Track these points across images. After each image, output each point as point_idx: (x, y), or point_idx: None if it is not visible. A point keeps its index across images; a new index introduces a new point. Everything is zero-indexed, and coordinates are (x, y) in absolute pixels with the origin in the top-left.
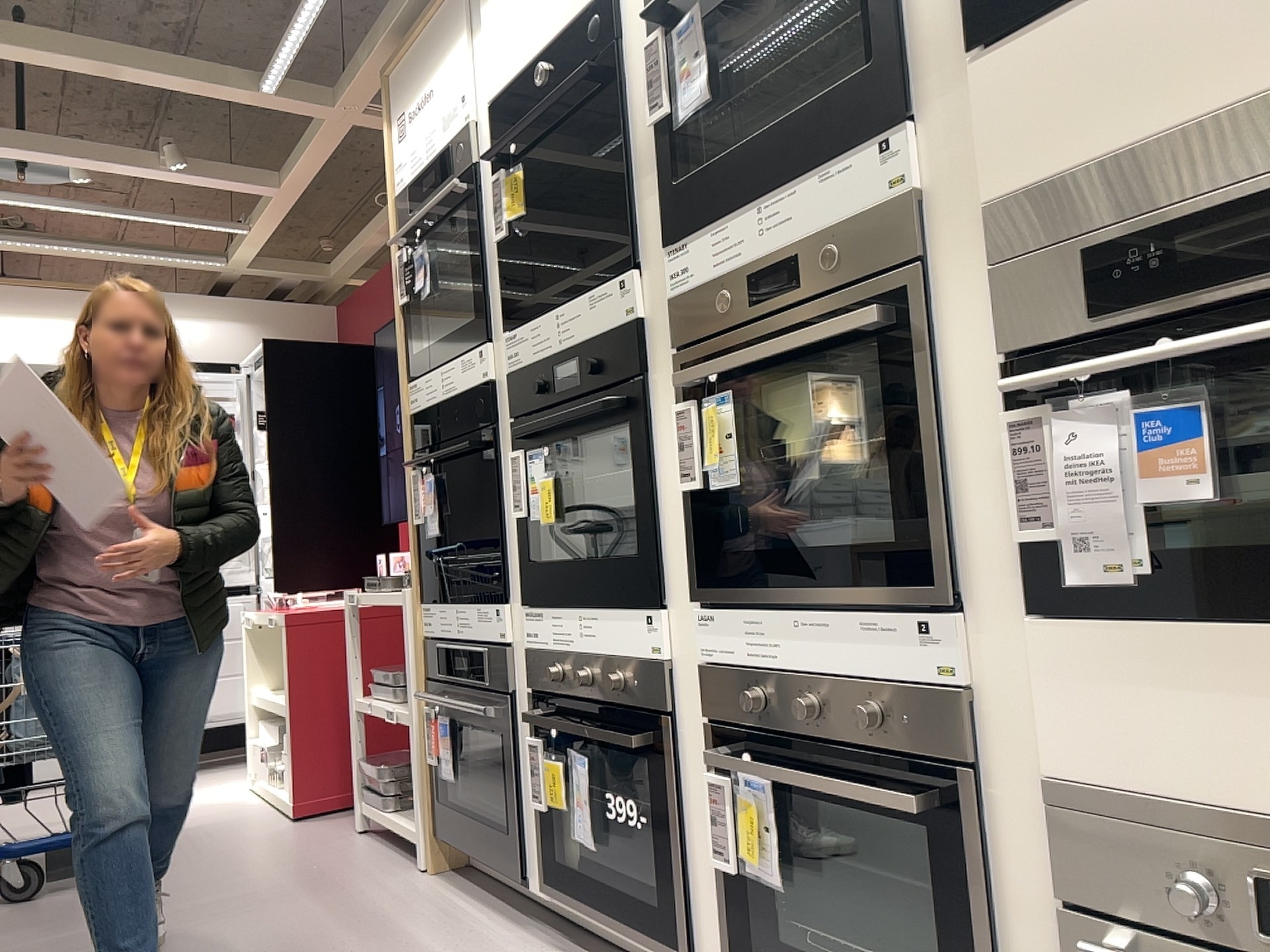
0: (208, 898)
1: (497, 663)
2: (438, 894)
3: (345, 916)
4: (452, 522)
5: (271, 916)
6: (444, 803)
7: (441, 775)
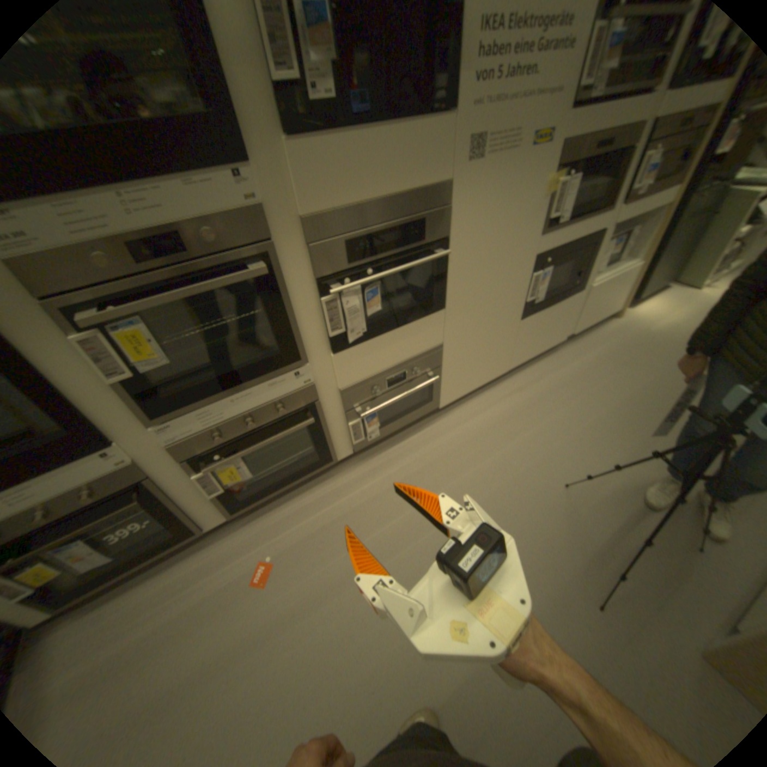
0: None
1: None
2: None
3: None
4: None
5: None
6: None
7: None
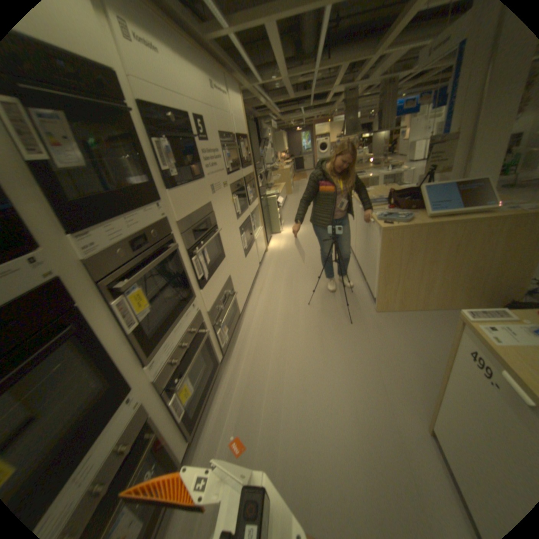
0: None
1: None
2: None
3: None
4: None
5: None
6: None
7: None
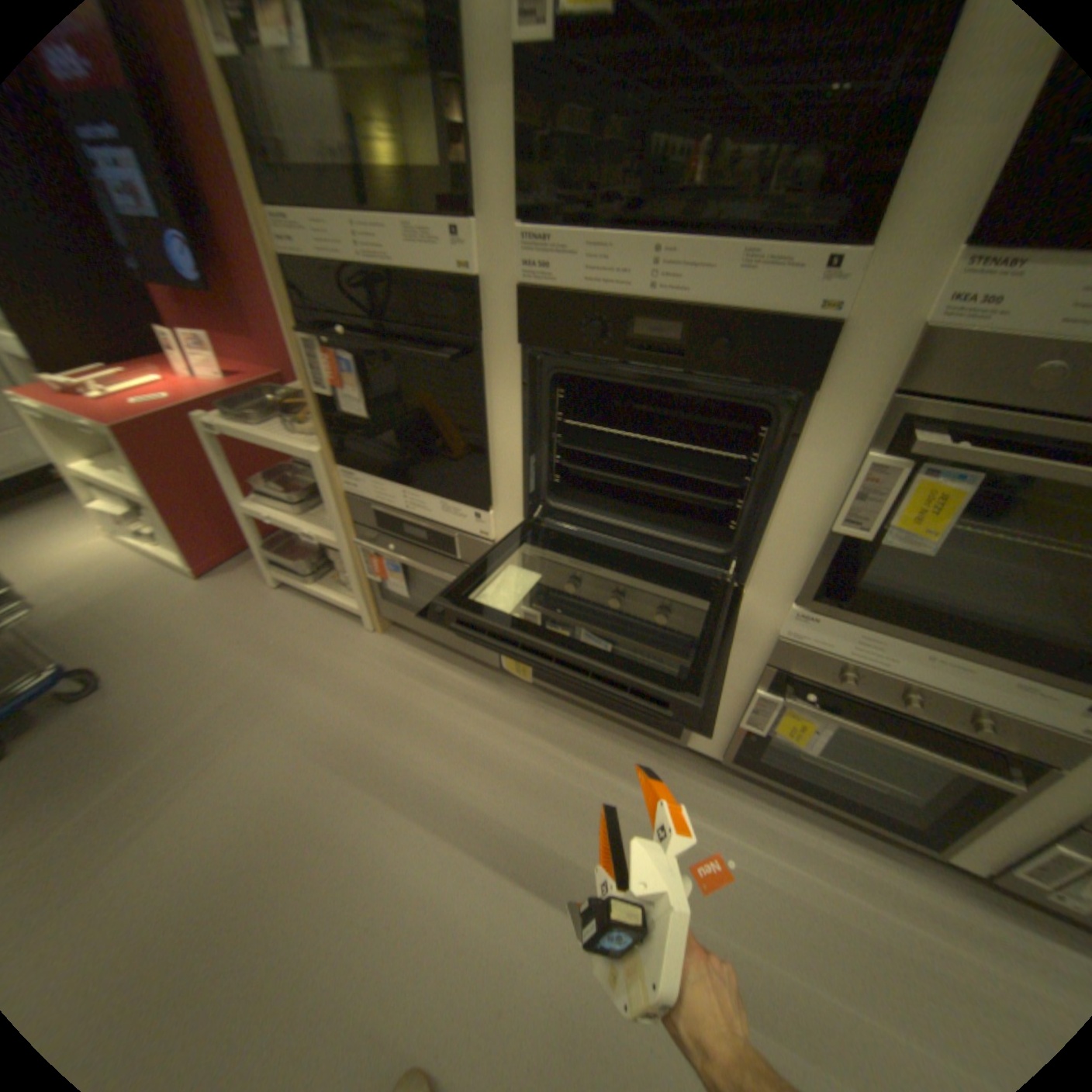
0: (210, 707)
1: (479, 549)
2: (407, 657)
3: (356, 701)
4: (373, 397)
5: (292, 717)
6: (387, 596)
7: (384, 583)
